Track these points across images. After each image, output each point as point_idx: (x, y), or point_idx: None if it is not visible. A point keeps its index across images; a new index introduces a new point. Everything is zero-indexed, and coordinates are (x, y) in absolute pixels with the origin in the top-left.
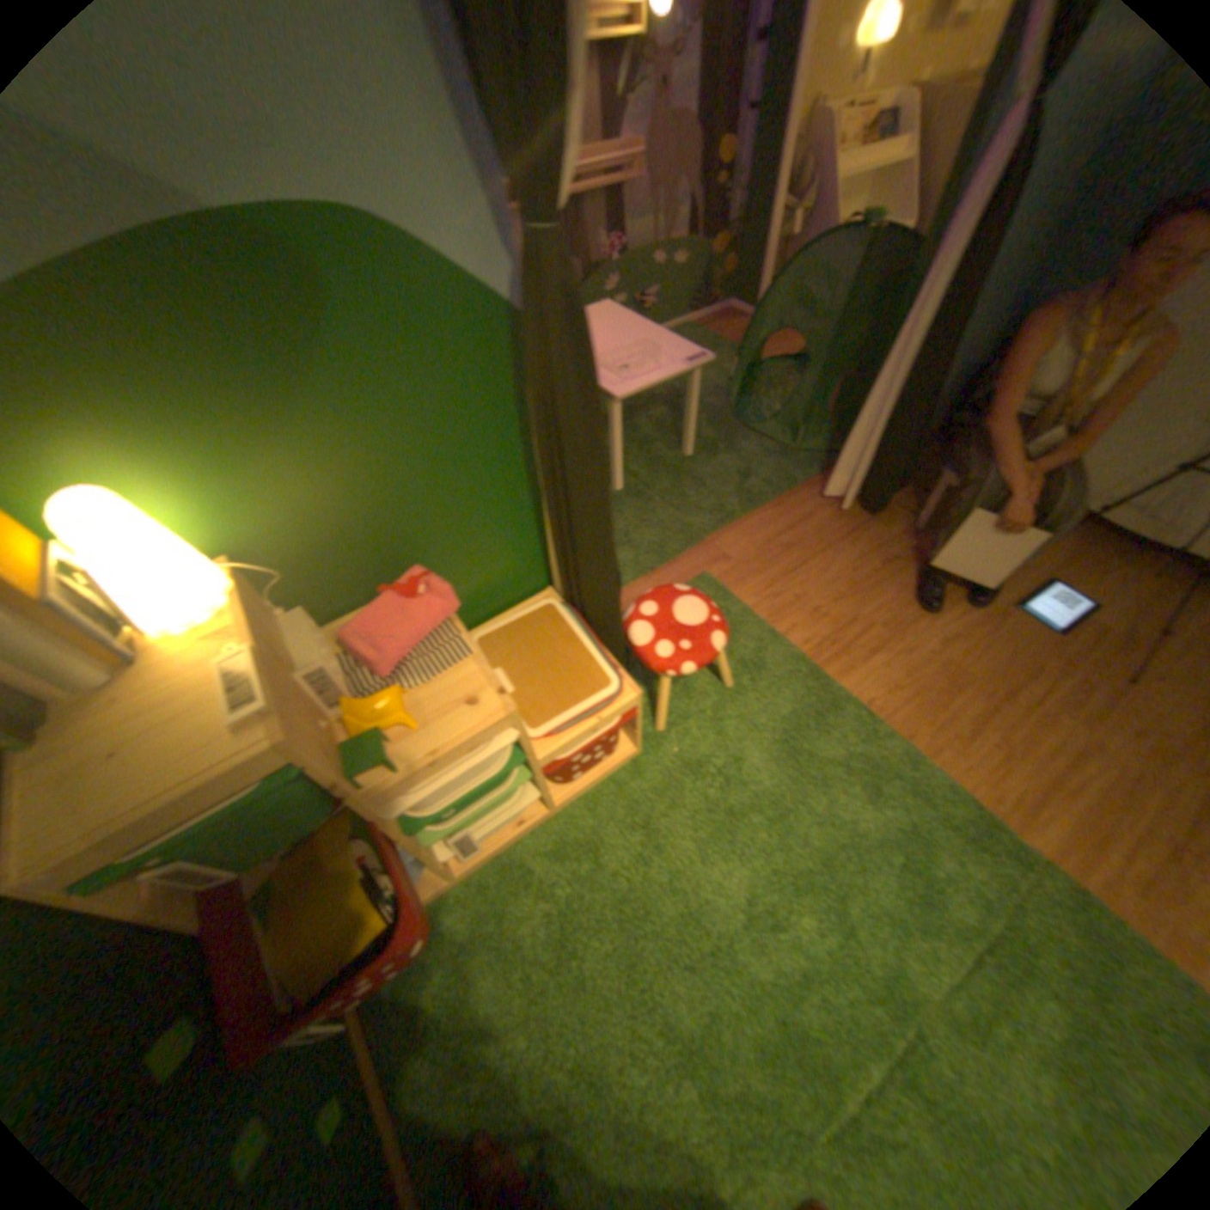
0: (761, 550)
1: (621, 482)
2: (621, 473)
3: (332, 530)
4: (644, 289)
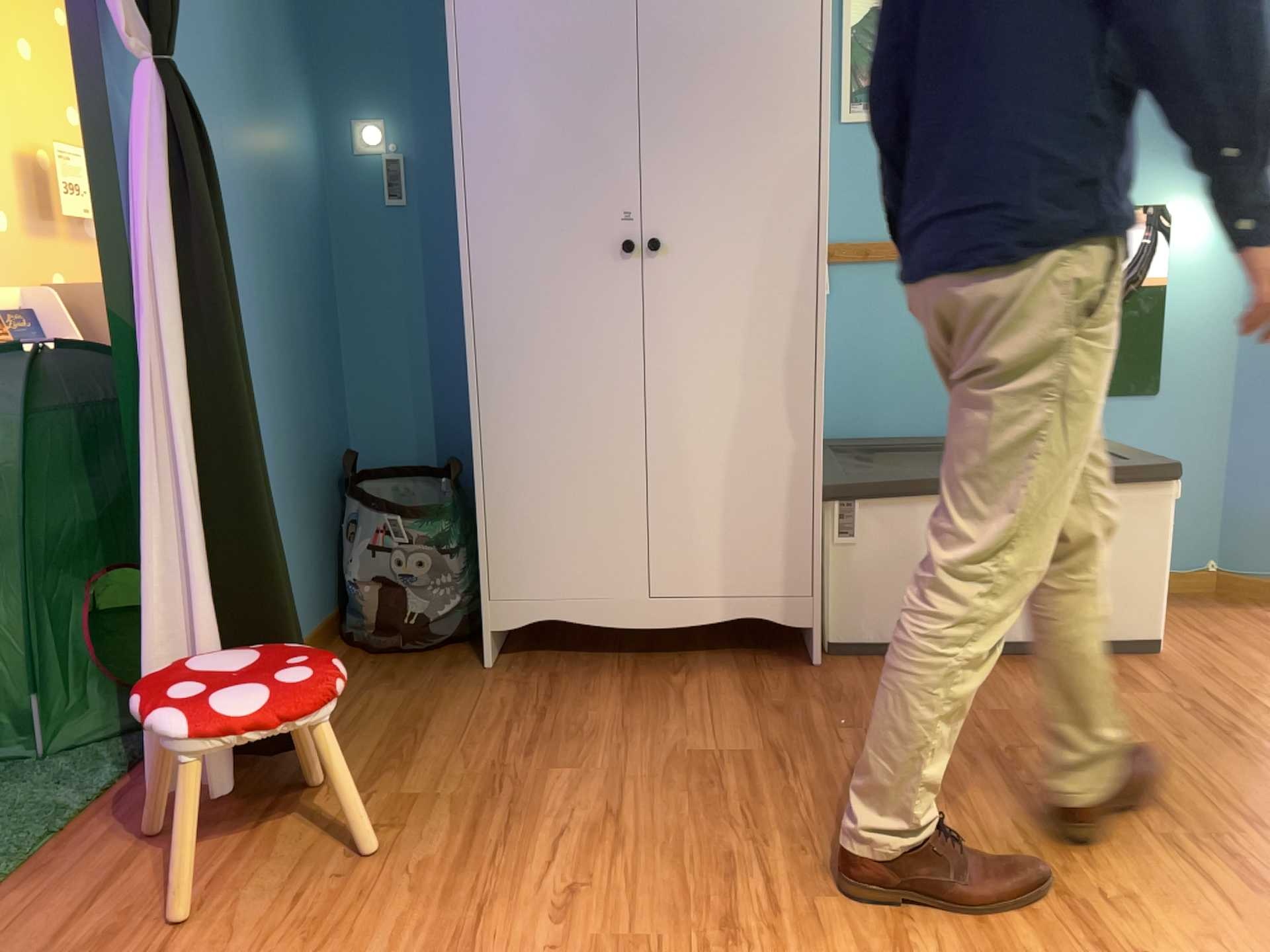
0: None
1: None
2: None
3: None
4: None
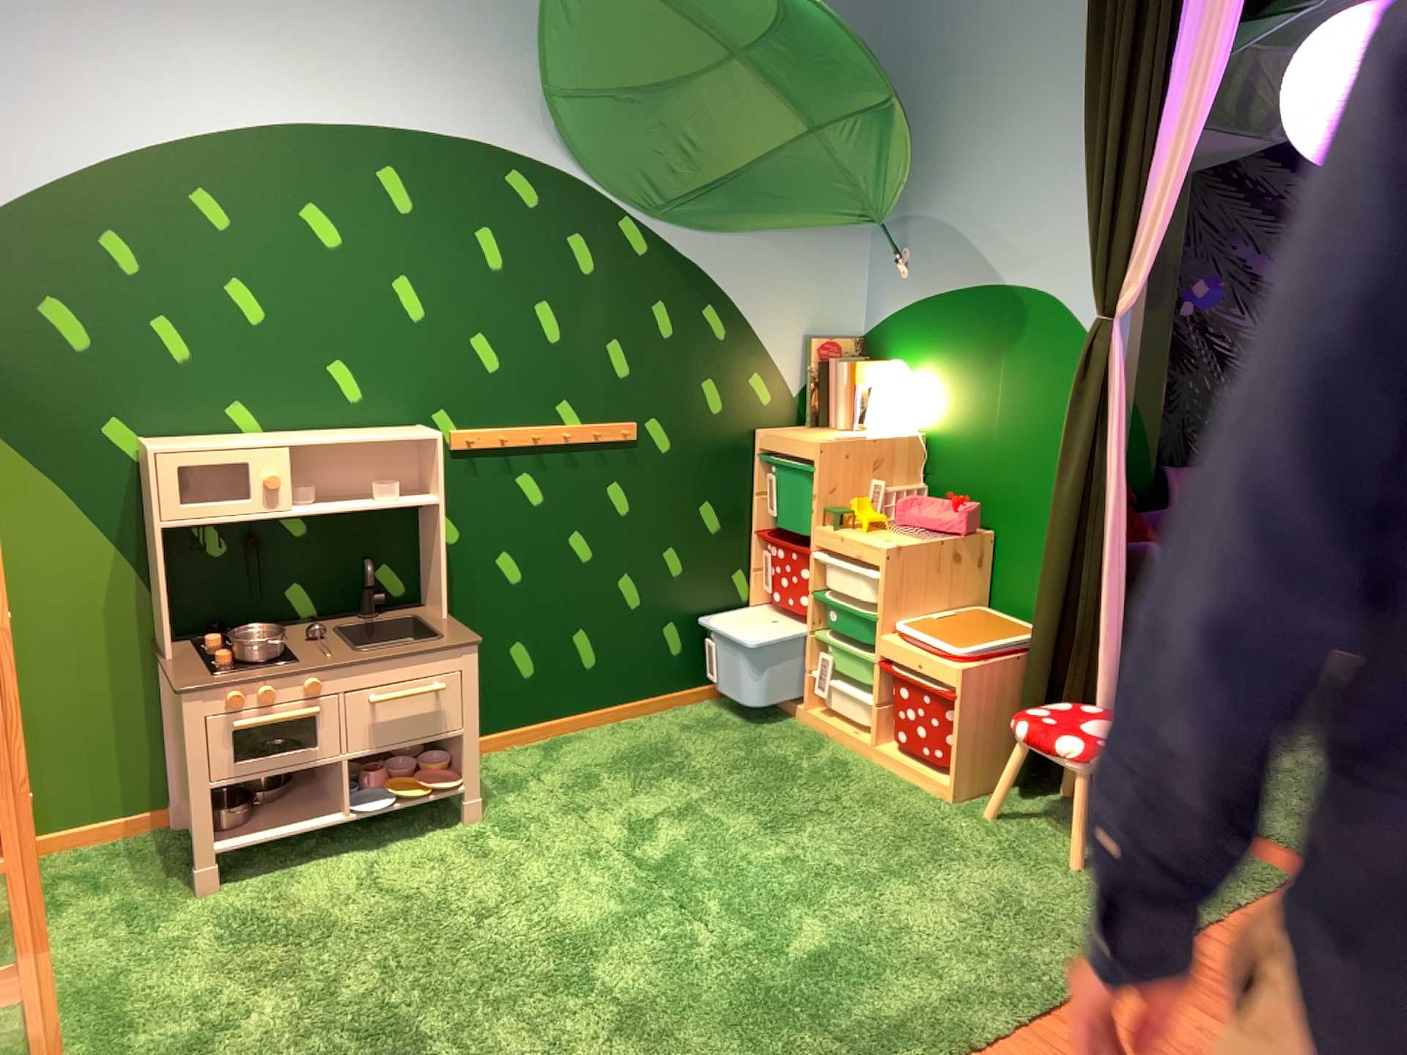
0: None
1: None
2: None
3: (969, 457)
4: None
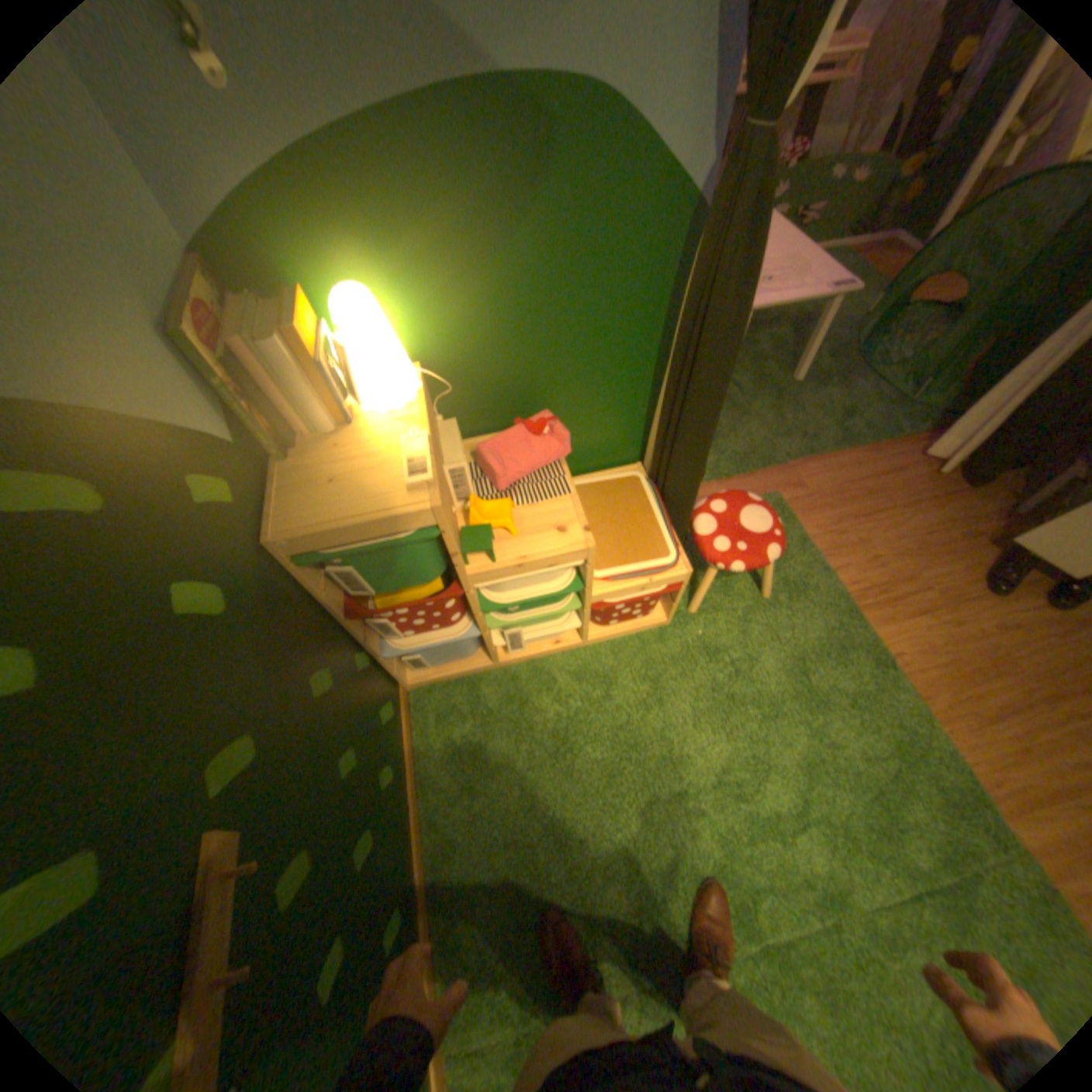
0: (839, 488)
1: None
2: None
3: (493, 364)
4: (810, 203)
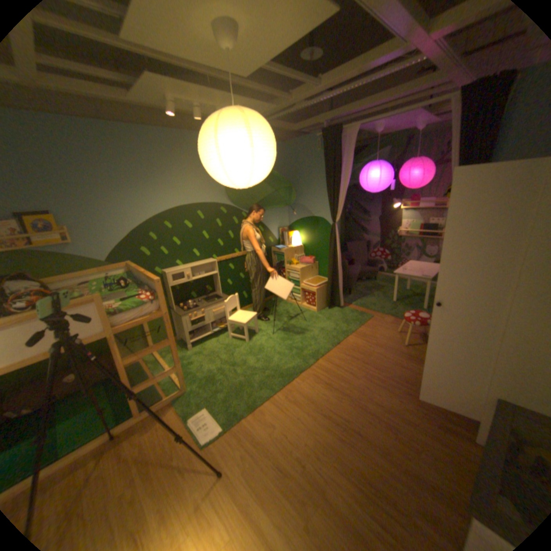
0: (392, 324)
1: (396, 299)
2: (396, 296)
3: (311, 249)
4: None
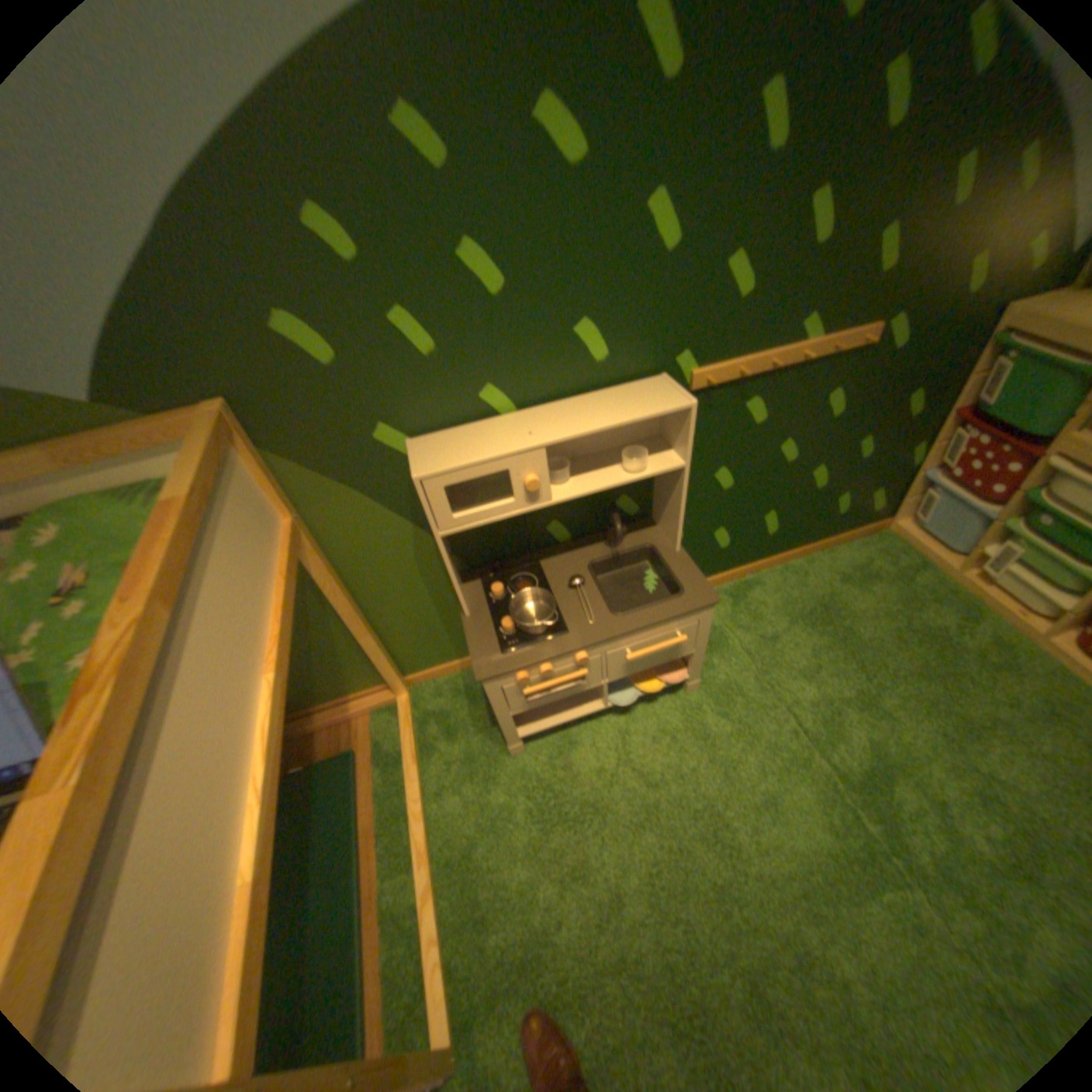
0: None
1: None
2: None
3: None
4: None
